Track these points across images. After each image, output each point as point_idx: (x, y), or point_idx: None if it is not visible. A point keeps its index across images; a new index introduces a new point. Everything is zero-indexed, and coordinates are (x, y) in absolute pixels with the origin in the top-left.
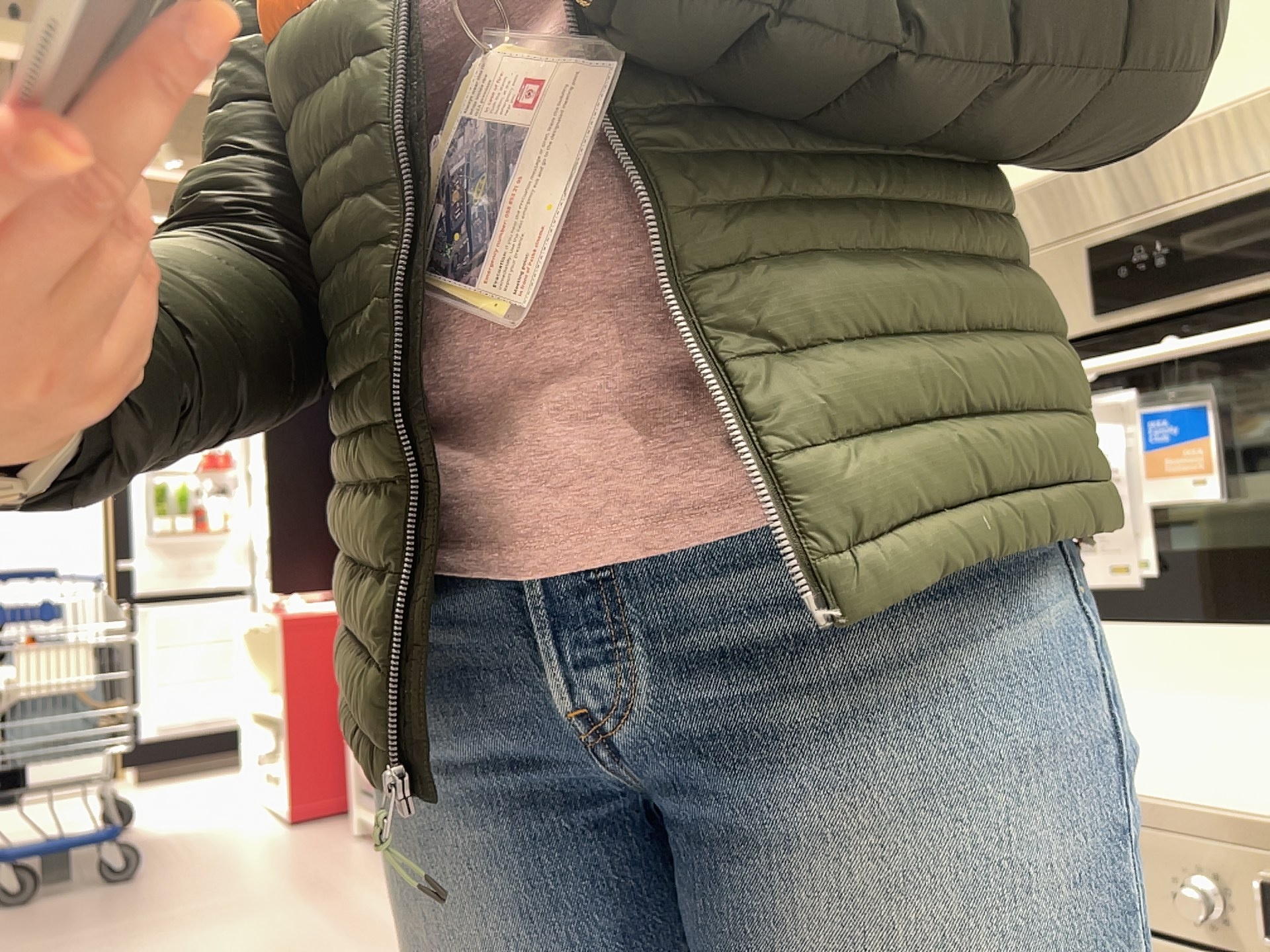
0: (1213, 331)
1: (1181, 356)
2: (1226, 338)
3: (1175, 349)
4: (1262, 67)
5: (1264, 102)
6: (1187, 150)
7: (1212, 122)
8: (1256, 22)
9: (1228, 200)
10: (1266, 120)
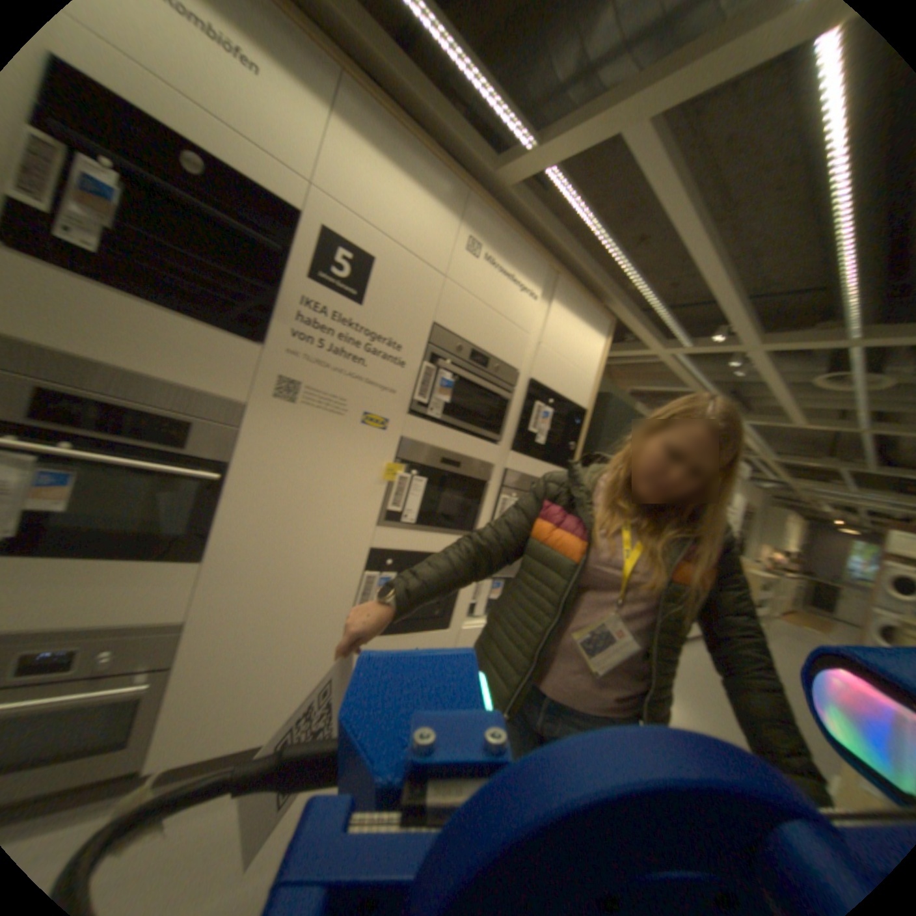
0: (79, 447)
1: (68, 458)
2: (93, 460)
3: (67, 455)
4: (143, 367)
5: (134, 374)
6: (100, 376)
7: (111, 368)
8: (148, 351)
9: (105, 399)
10: (136, 385)
